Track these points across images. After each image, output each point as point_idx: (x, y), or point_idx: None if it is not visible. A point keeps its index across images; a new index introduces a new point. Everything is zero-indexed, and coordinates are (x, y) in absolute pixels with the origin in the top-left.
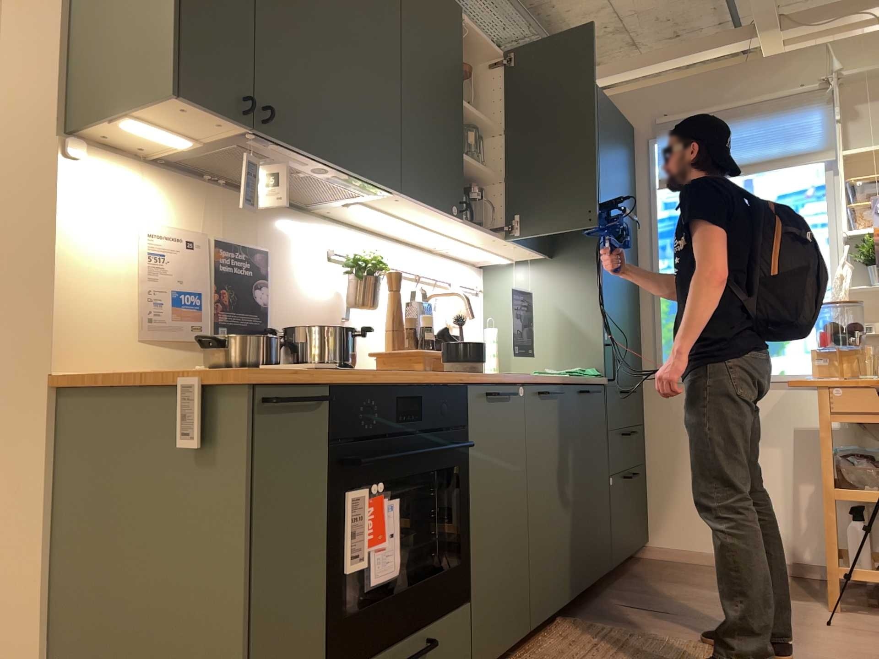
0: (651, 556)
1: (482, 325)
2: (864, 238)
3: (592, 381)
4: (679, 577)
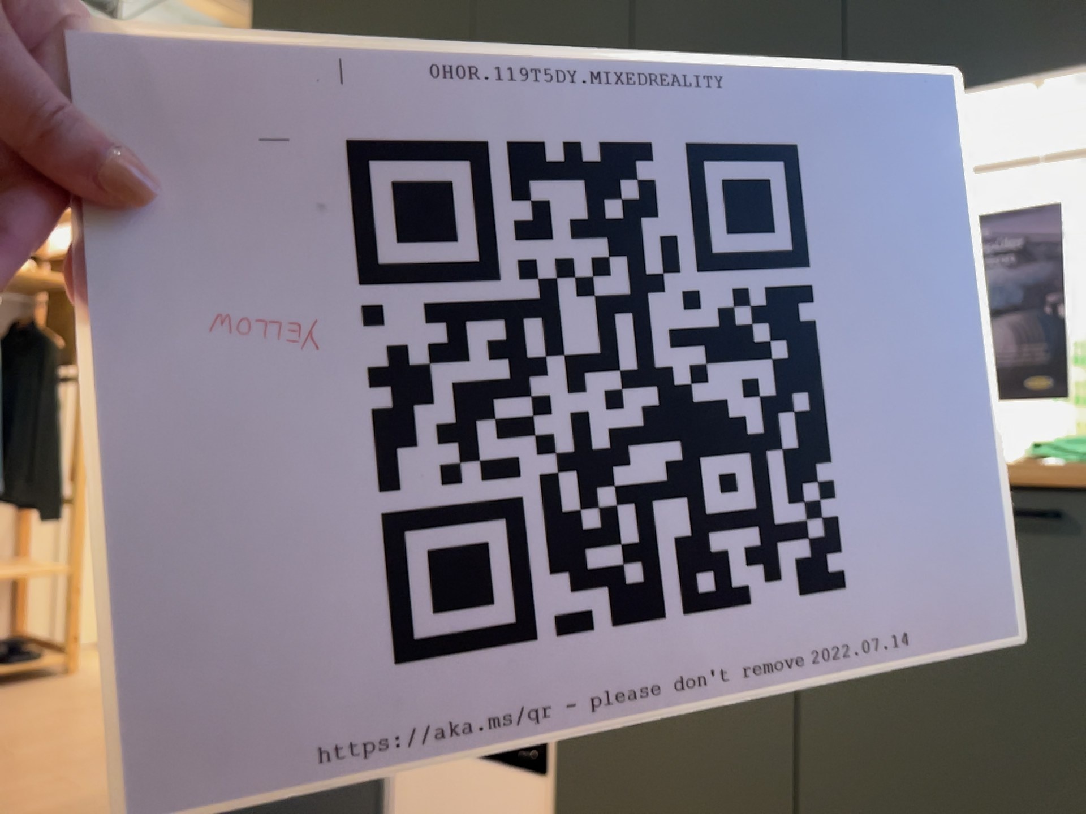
0: None
1: None
2: None
3: (1052, 476)
4: None
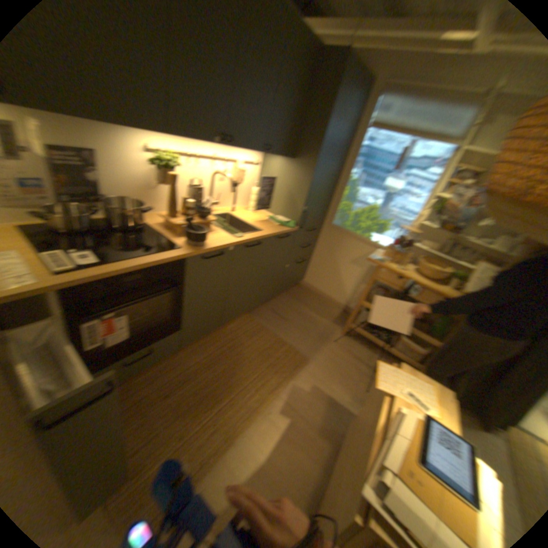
0: (300, 284)
1: (252, 183)
2: (446, 197)
3: (285, 231)
4: (302, 299)
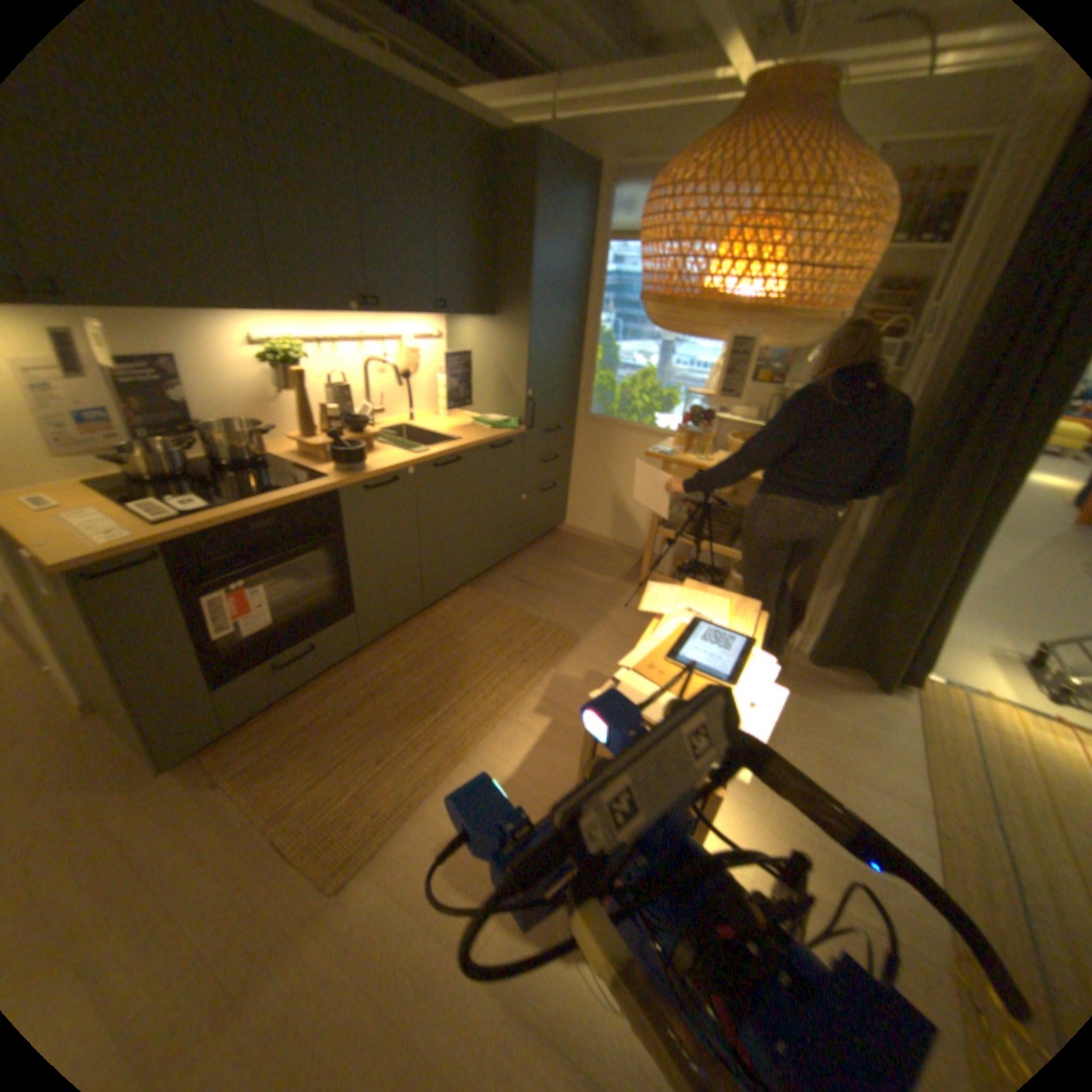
0: (564, 531)
1: (439, 368)
2: None
3: (505, 435)
4: (568, 554)
